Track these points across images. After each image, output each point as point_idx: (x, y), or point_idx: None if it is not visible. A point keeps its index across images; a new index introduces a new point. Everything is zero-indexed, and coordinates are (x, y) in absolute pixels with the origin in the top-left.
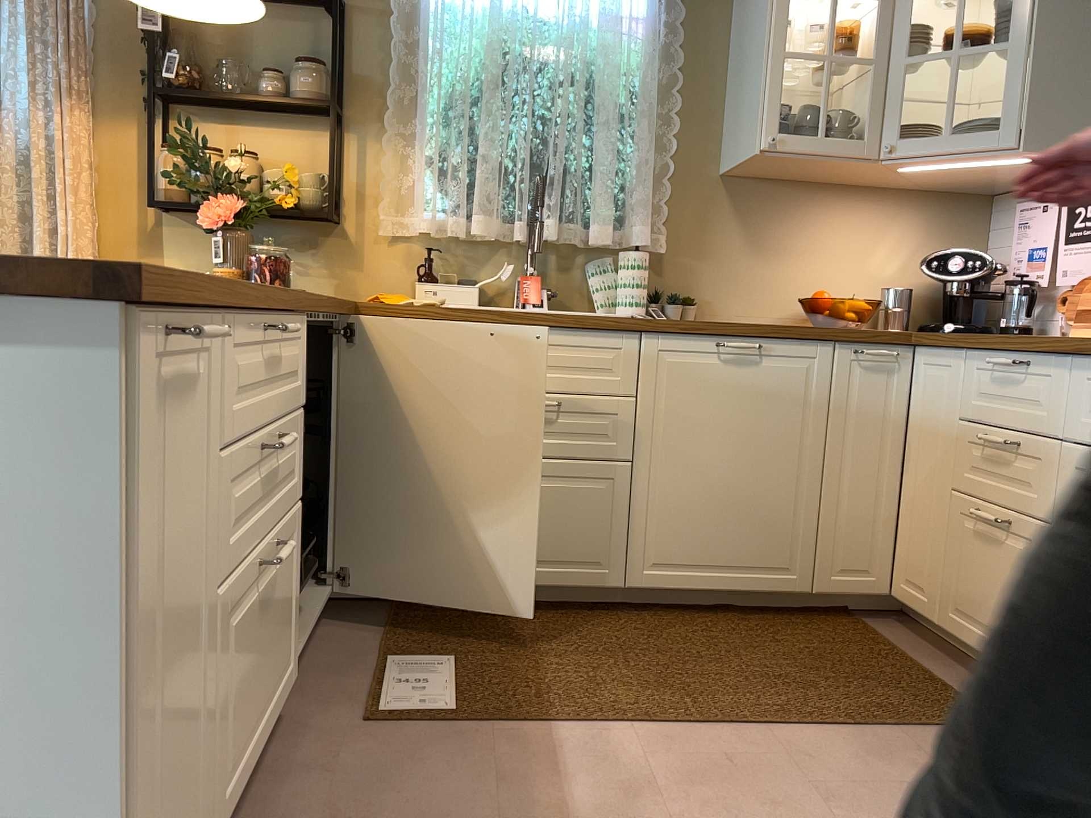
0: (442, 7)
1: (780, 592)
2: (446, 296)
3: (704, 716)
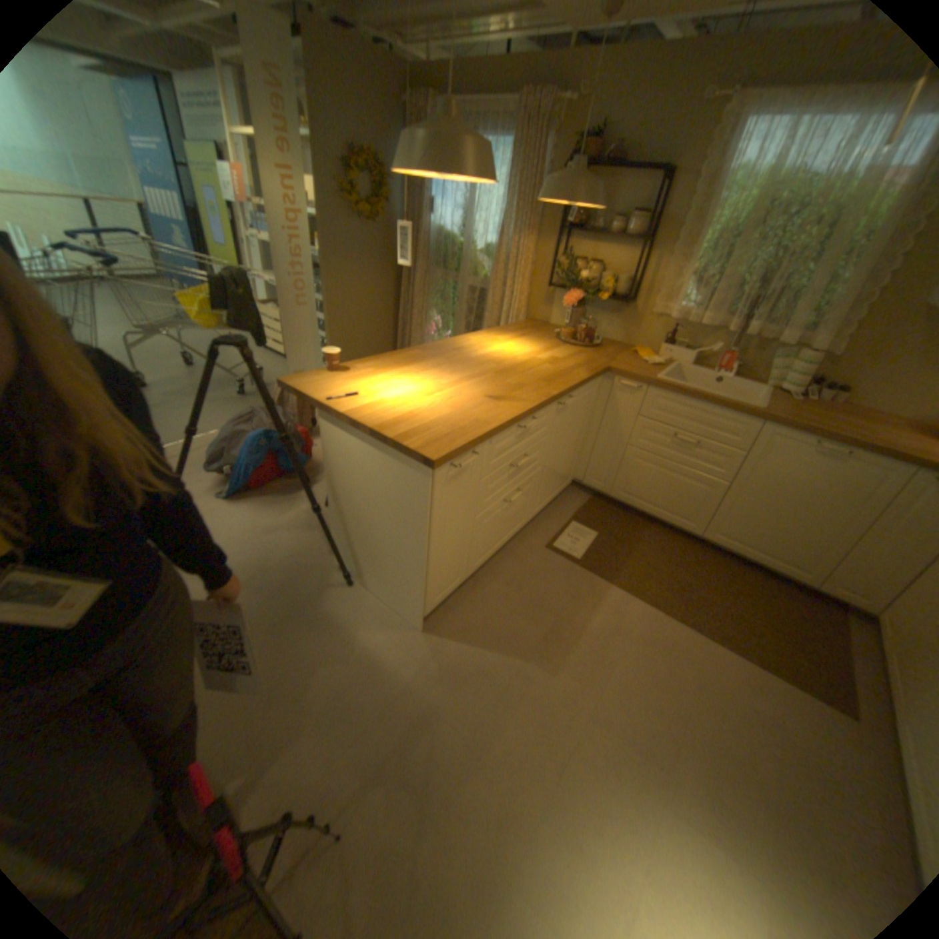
0: (738, 166)
1: (795, 579)
2: (675, 354)
3: (685, 618)
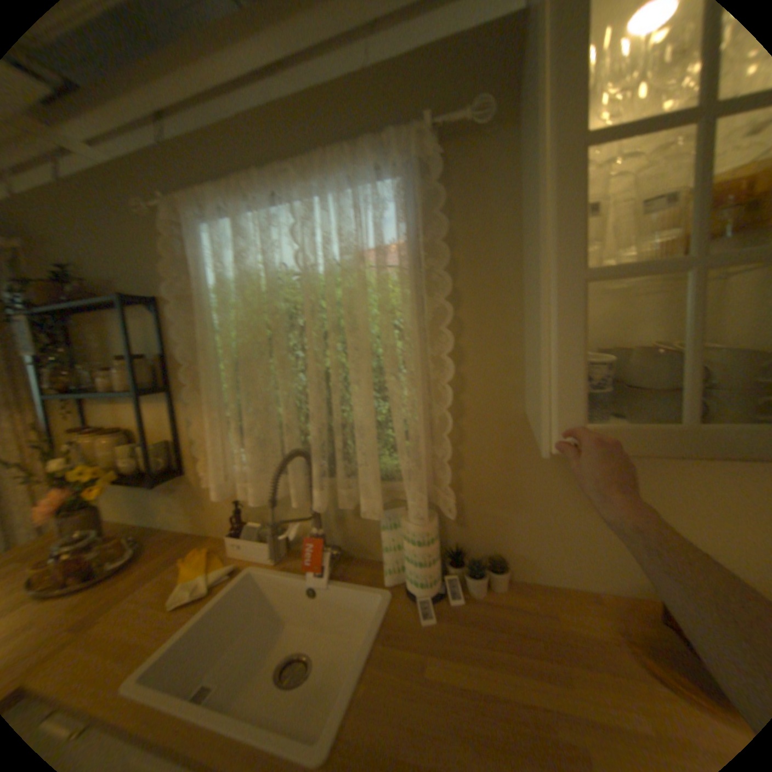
0: (212, 280)
1: None
2: (245, 551)
3: None
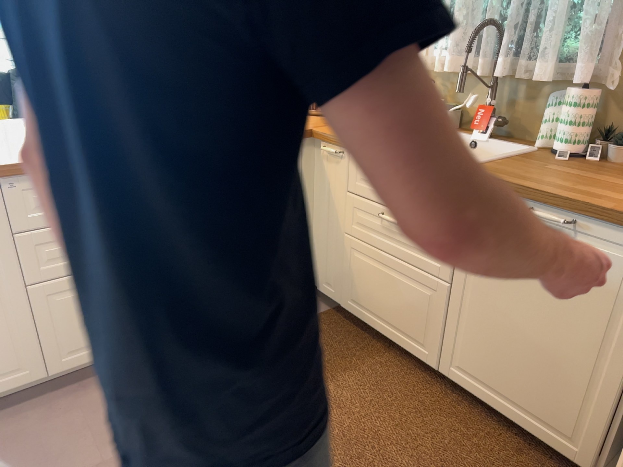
0: None
1: (558, 451)
2: None
3: None
